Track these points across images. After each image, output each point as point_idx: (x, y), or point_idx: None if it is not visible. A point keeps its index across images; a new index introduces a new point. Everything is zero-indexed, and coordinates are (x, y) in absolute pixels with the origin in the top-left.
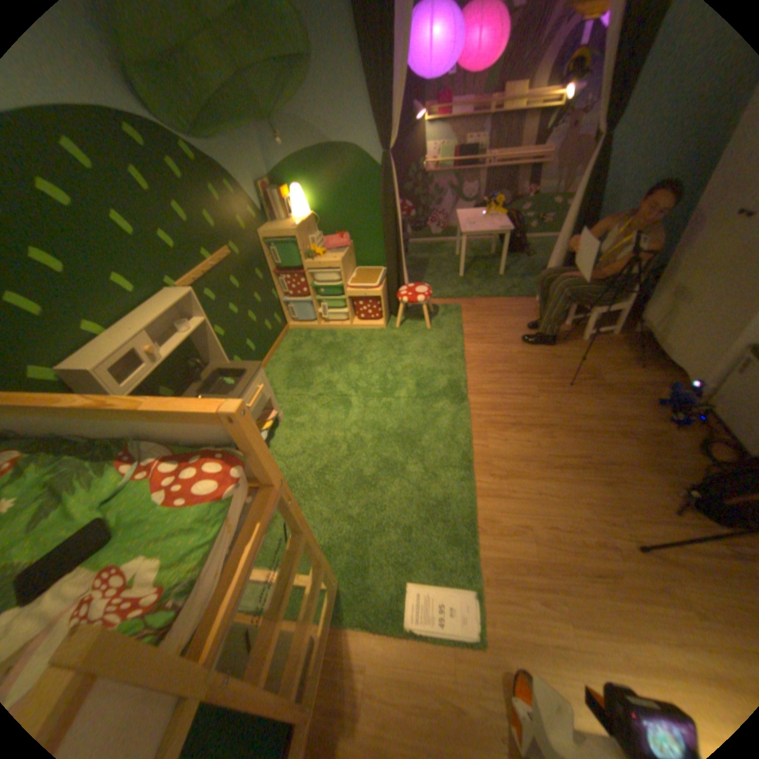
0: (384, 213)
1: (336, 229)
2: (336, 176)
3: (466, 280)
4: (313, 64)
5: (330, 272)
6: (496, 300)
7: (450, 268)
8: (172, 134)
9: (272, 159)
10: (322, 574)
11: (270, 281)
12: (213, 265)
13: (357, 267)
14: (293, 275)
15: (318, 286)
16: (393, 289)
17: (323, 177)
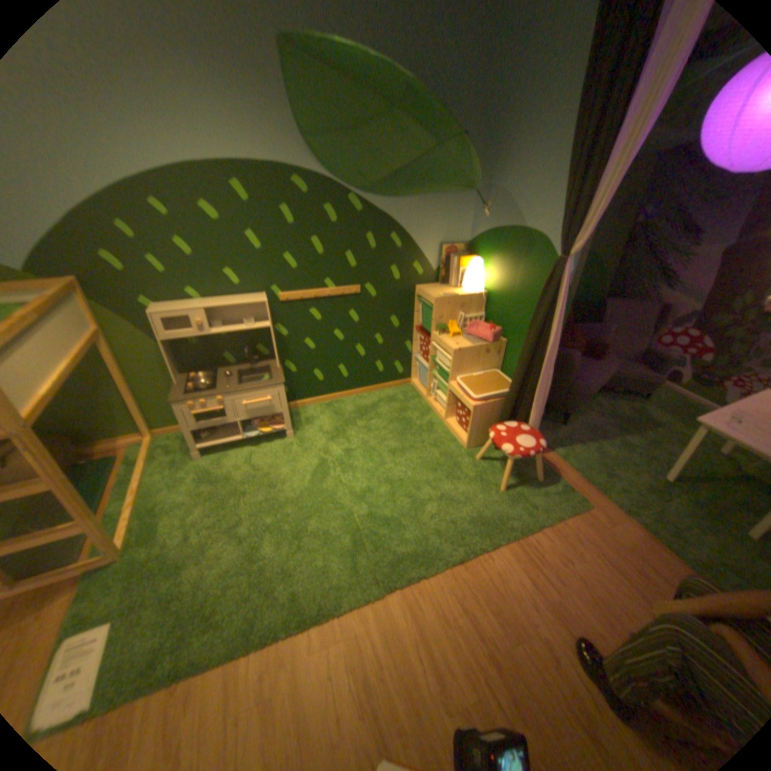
0: (530, 327)
1: (499, 320)
2: (518, 265)
3: (669, 492)
4: (540, 140)
5: (446, 356)
6: (665, 558)
7: (676, 460)
8: (345, 189)
9: (477, 229)
10: (88, 537)
11: (409, 334)
12: (331, 295)
13: (502, 370)
14: (422, 340)
15: (436, 363)
16: (503, 417)
17: (507, 261)
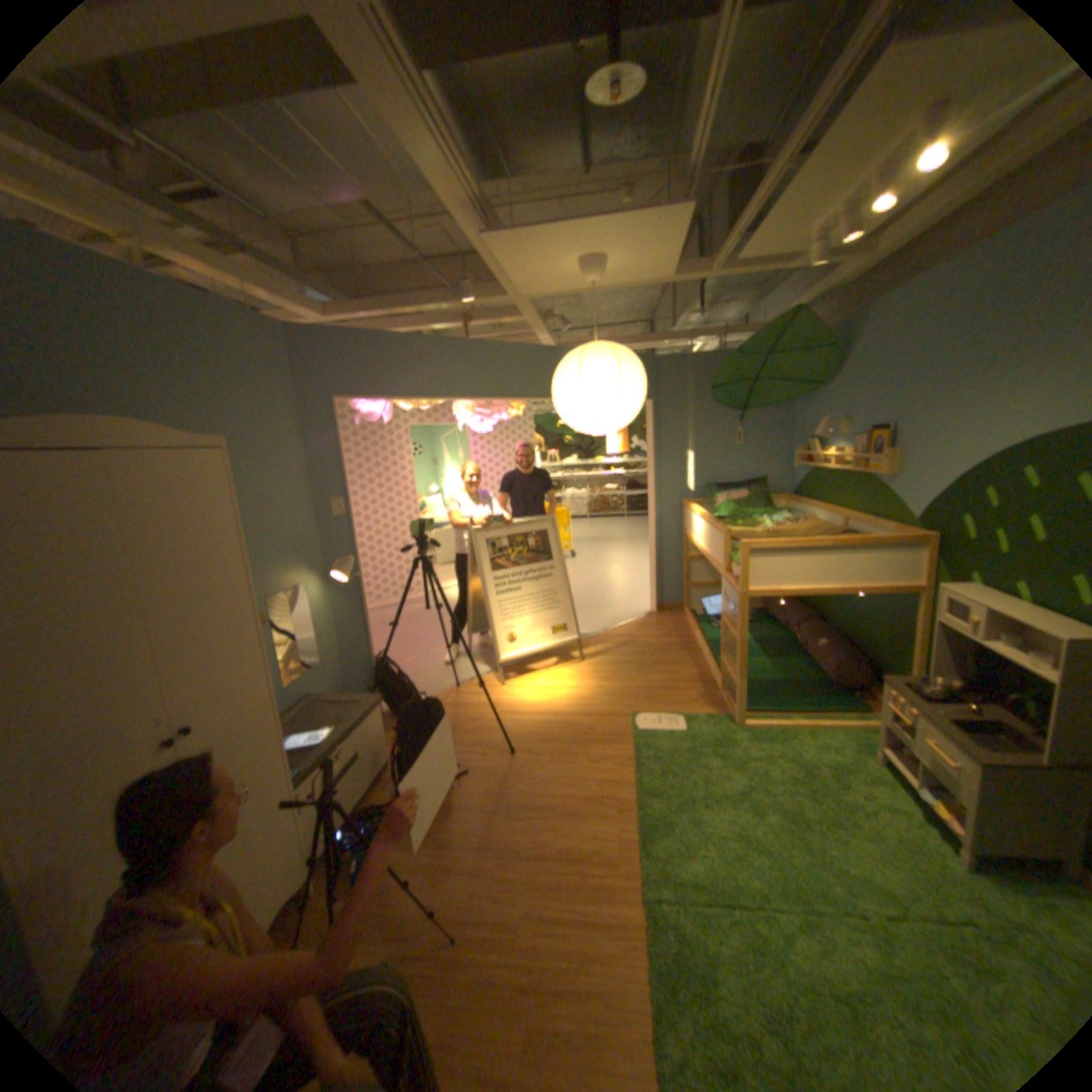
0: None
1: None
2: None
3: None
4: None
5: None
6: None
7: None
8: None
9: None
10: (736, 691)
11: None
12: None
13: None
14: None
15: None
16: None
17: None
